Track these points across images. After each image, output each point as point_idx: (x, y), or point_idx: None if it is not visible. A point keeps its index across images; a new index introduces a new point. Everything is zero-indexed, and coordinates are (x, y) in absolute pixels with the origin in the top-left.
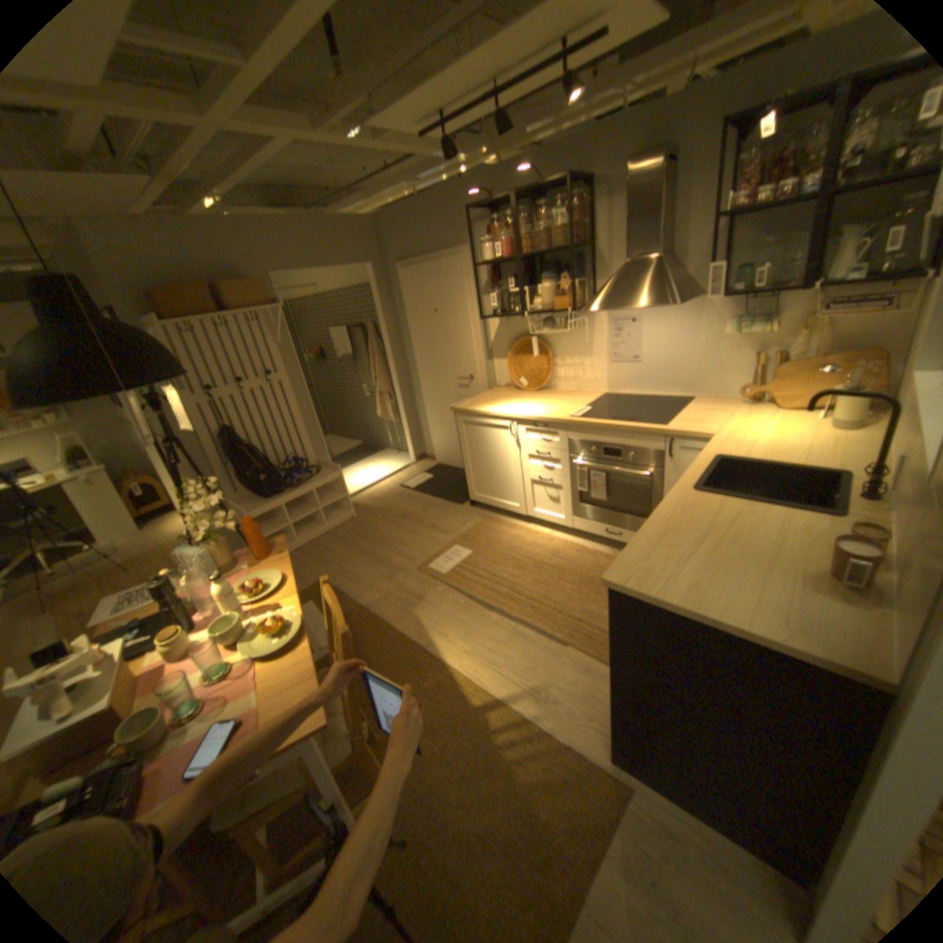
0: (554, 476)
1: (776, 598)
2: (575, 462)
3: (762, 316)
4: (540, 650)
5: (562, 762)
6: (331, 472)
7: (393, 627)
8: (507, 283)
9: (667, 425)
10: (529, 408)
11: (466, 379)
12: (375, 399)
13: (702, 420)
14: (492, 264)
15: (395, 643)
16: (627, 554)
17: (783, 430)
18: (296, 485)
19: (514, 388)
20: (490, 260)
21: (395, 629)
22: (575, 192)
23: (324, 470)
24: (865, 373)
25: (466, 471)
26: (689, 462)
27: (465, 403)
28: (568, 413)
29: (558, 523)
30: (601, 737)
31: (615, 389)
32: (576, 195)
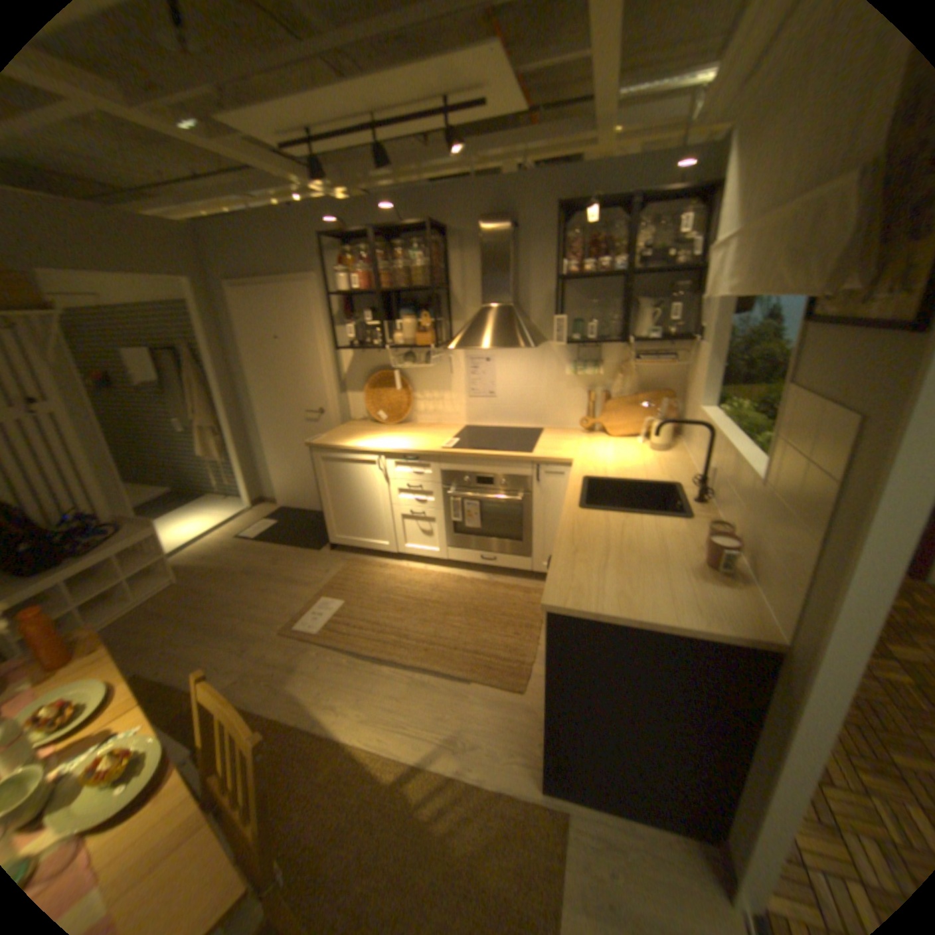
0: (426, 508)
1: (680, 592)
2: (449, 493)
3: (590, 362)
4: (443, 694)
5: (496, 811)
6: (137, 529)
7: (258, 715)
8: (361, 316)
9: (532, 453)
10: (396, 441)
11: (314, 412)
12: (189, 435)
13: (557, 447)
14: (344, 295)
15: (265, 735)
16: (551, 575)
17: (618, 453)
18: (80, 552)
19: (371, 421)
20: (343, 291)
21: (262, 718)
22: (430, 238)
23: (124, 528)
24: (667, 408)
25: (323, 512)
26: (551, 484)
27: (321, 437)
28: (437, 444)
29: (431, 555)
30: (525, 769)
31: (473, 422)
32: (429, 242)
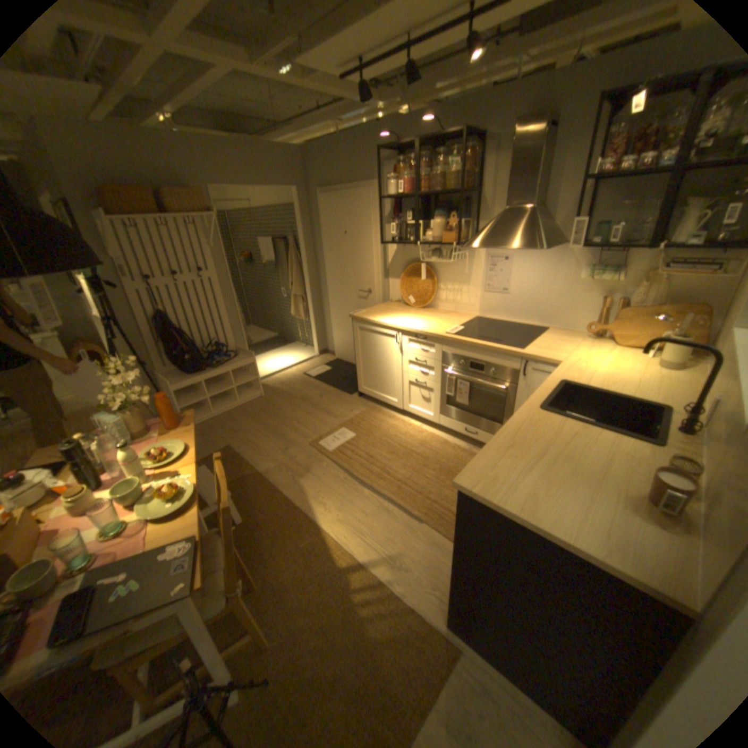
0: (428, 380)
1: (599, 515)
2: (446, 371)
3: (612, 267)
4: (400, 524)
5: (406, 622)
6: (247, 357)
7: (282, 492)
8: (406, 216)
9: (524, 350)
10: (413, 322)
11: (366, 292)
12: (291, 300)
13: (553, 348)
14: (396, 198)
15: (282, 506)
16: (477, 461)
17: (618, 364)
18: (216, 365)
19: (404, 304)
20: (394, 195)
21: (284, 495)
22: (470, 144)
23: (241, 355)
24: (692, 324)
25: (358, 368)
26: (538, 382)
27: (362, 312)
28: (444, 330)
29: (427, 418)
30: (441, 604)
31: (485, 314)
32: (470, 148)
